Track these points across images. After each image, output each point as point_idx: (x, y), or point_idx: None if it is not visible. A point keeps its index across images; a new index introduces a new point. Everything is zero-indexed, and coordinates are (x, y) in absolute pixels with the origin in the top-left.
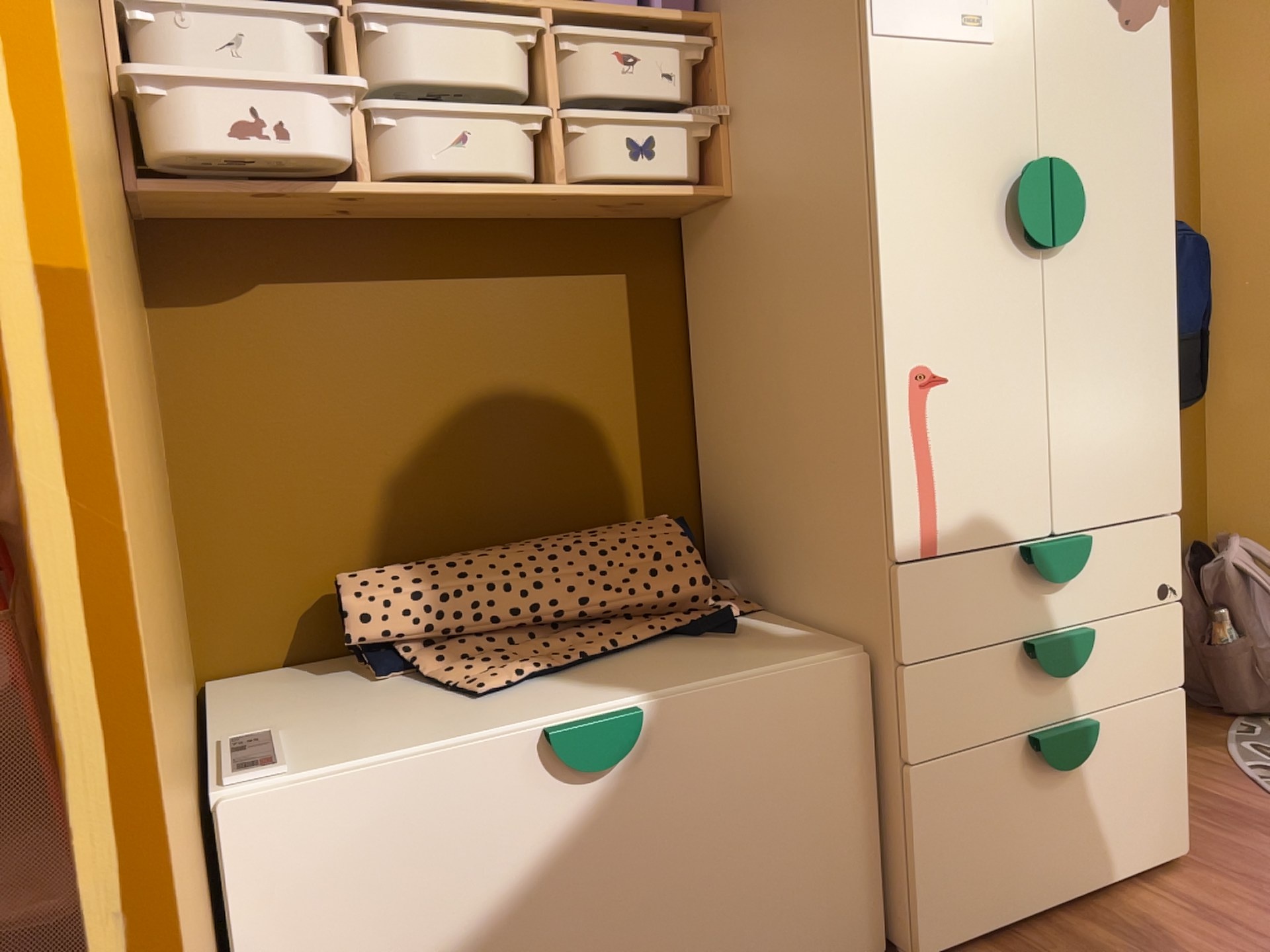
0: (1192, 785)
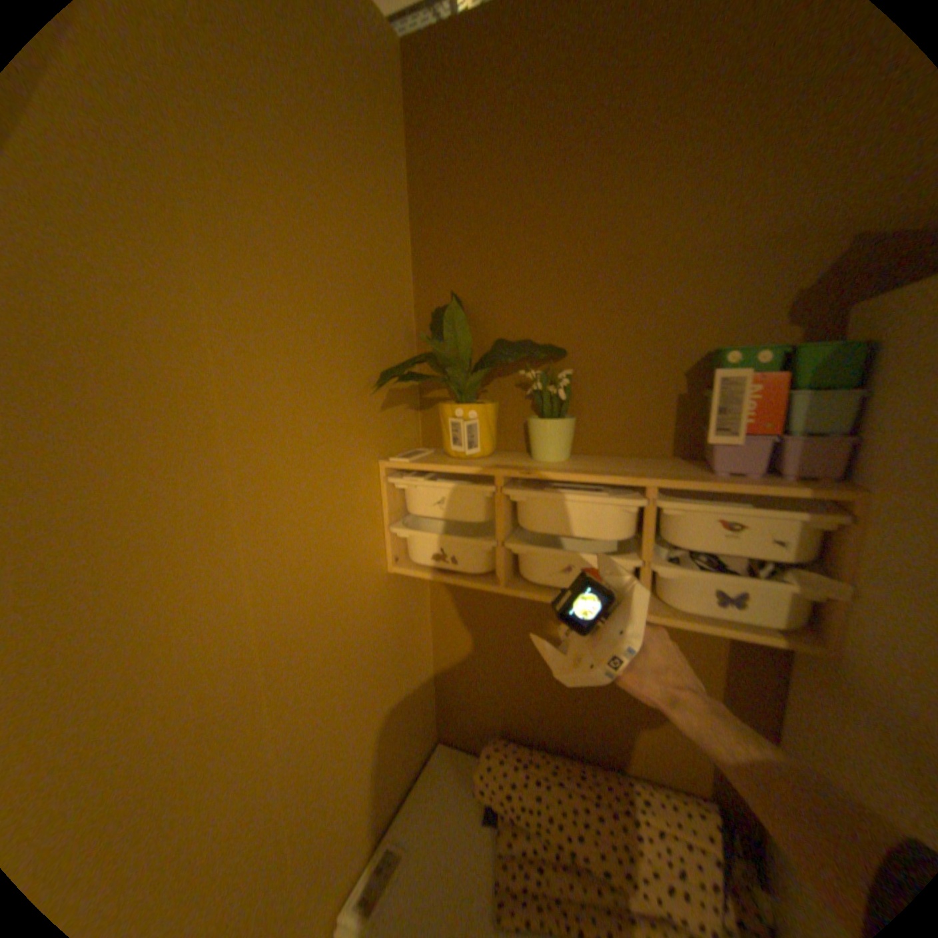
0: None
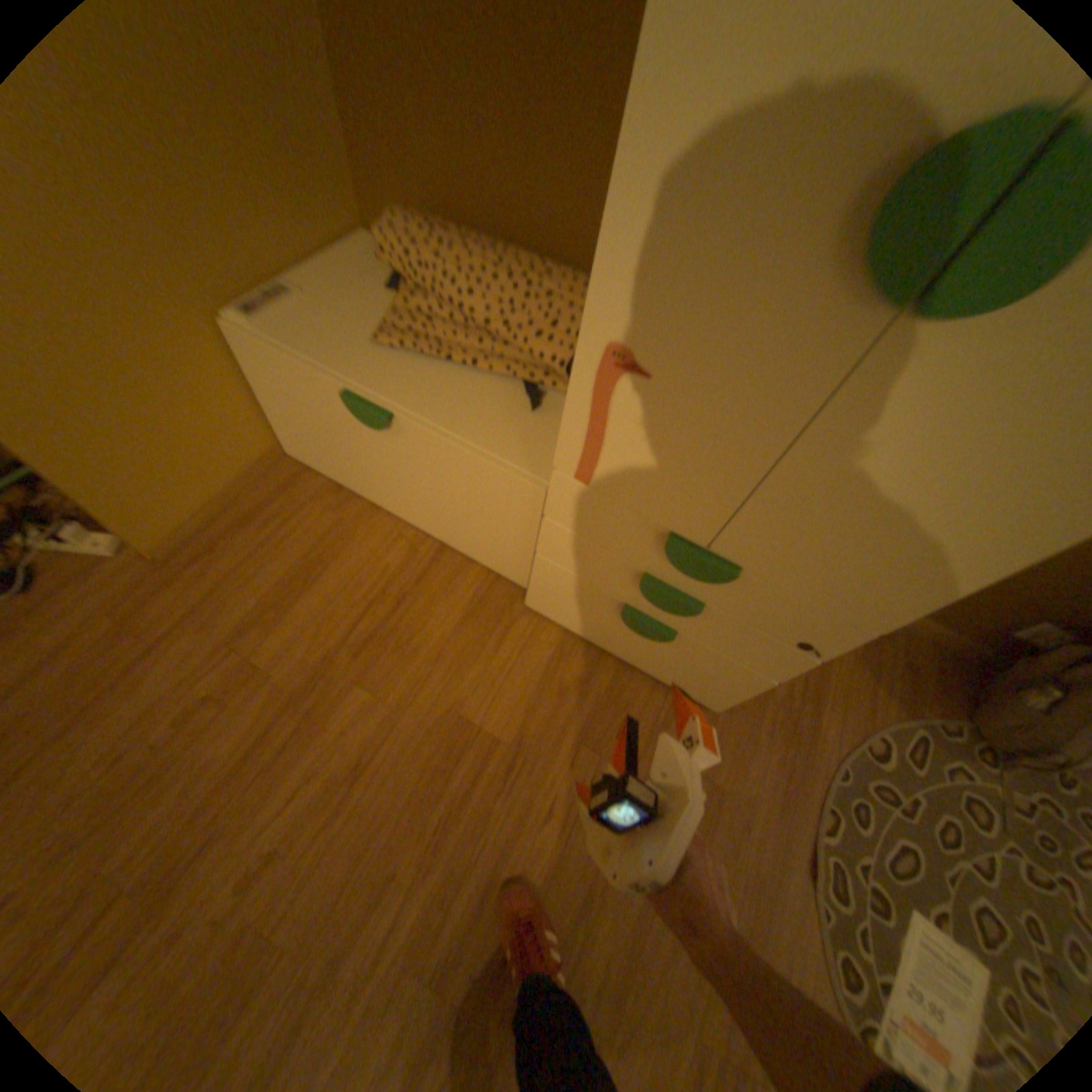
0: (818, 705)
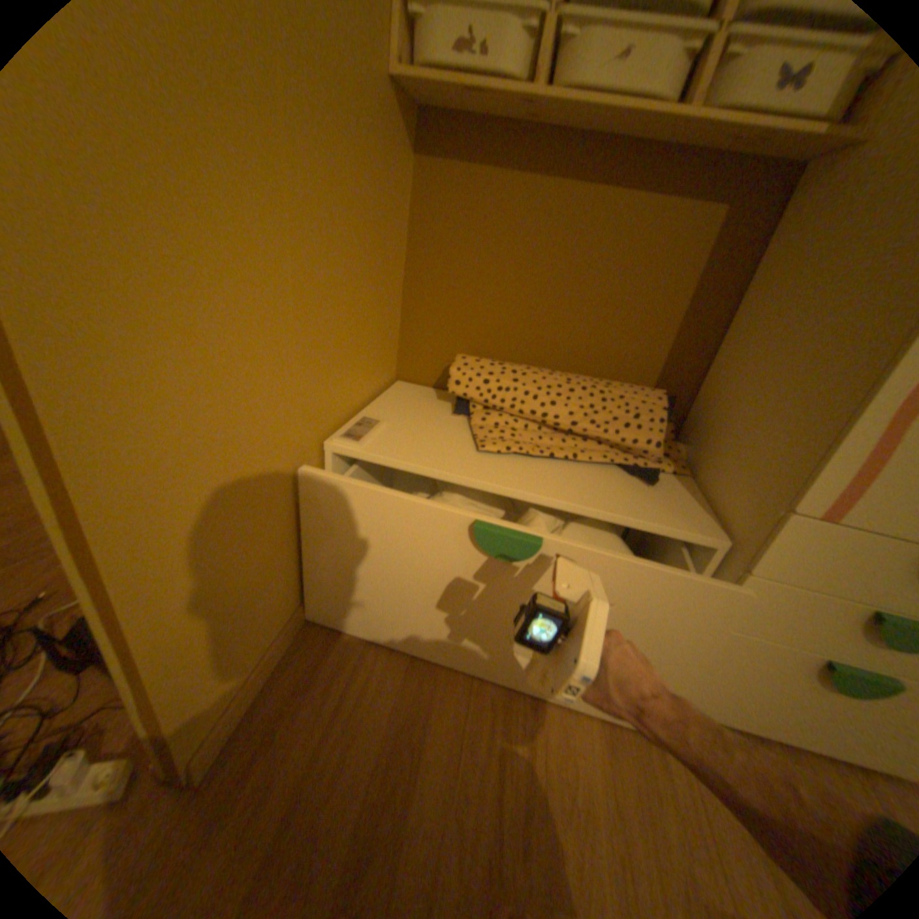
0: None
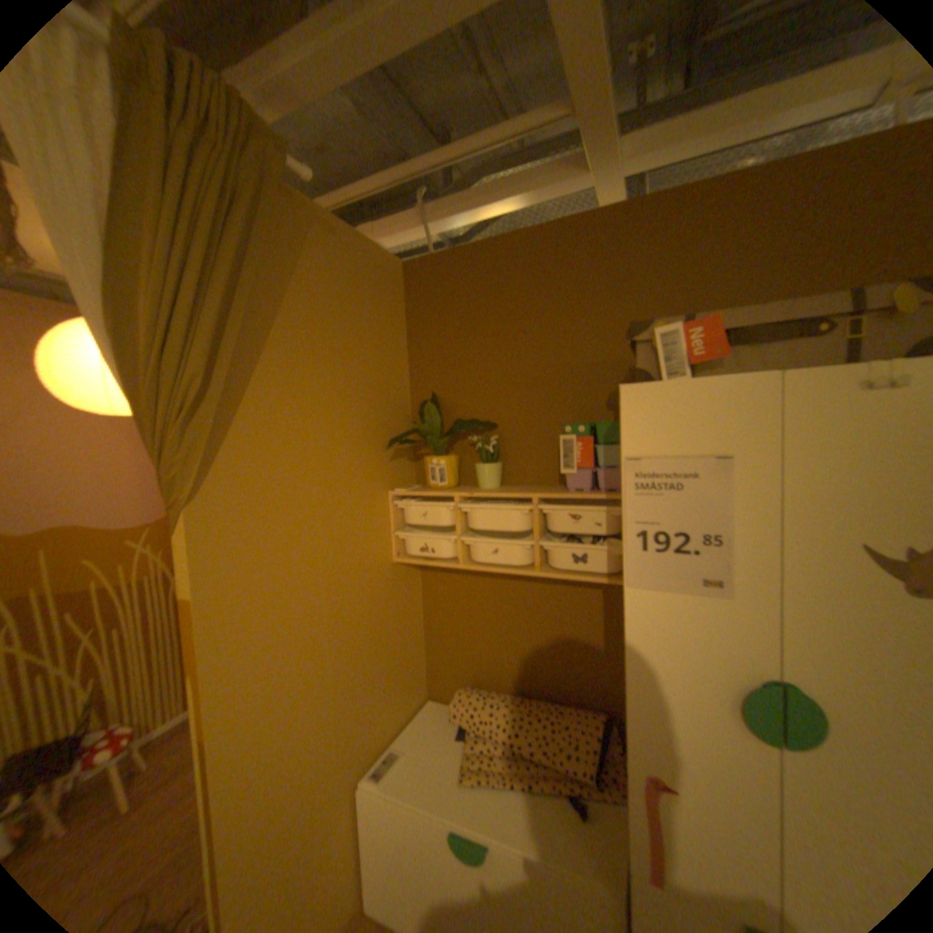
0: None
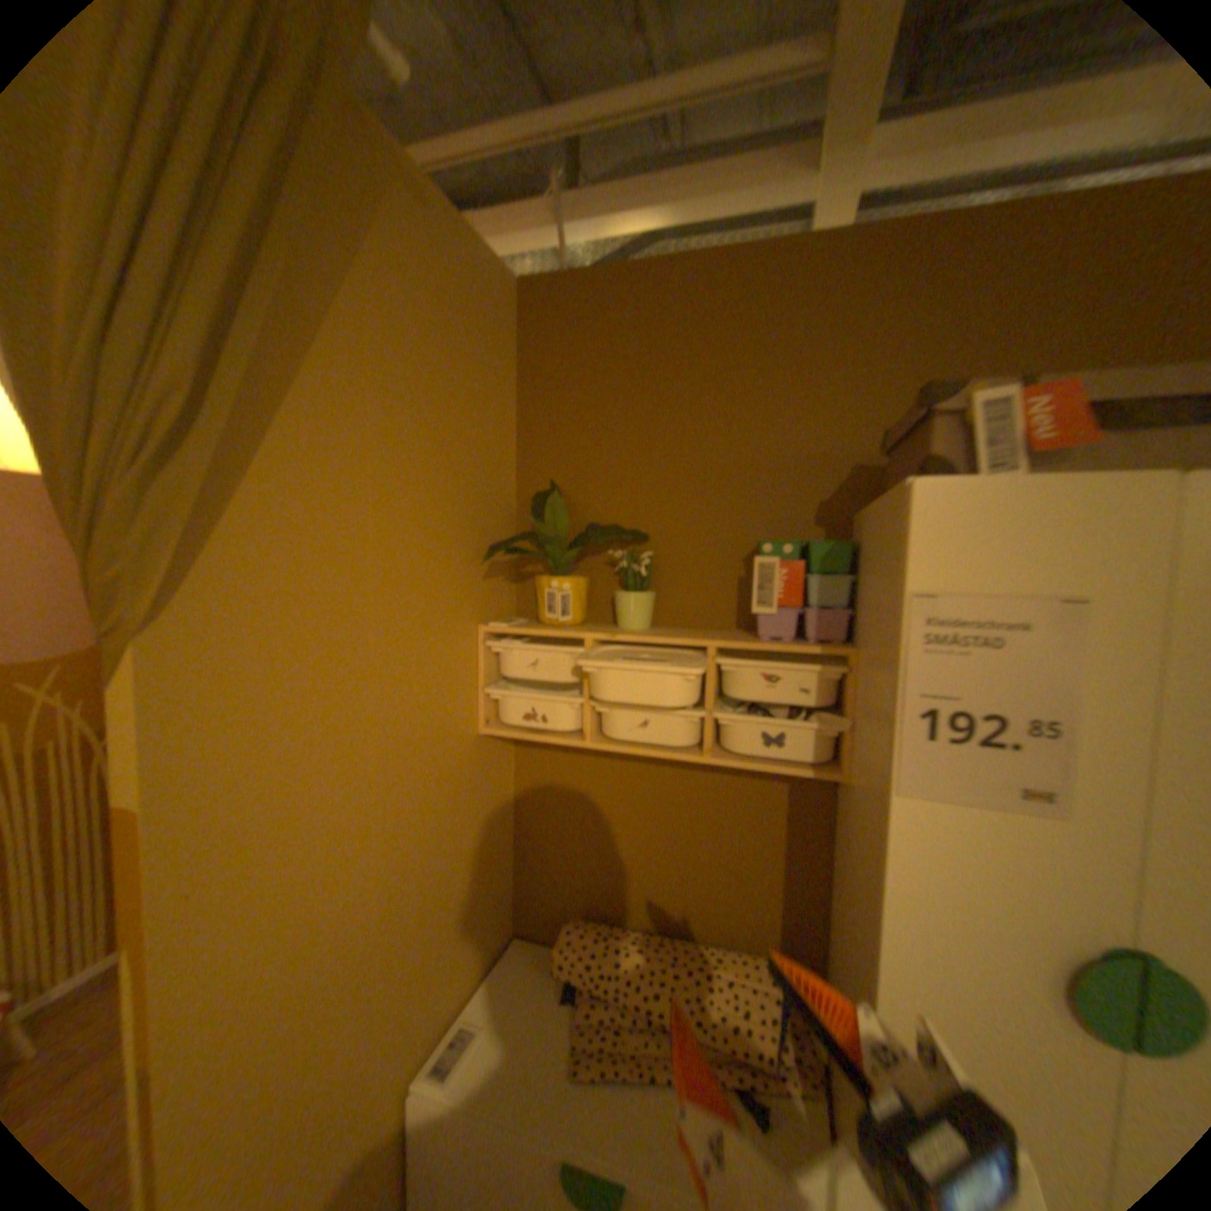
0: None
